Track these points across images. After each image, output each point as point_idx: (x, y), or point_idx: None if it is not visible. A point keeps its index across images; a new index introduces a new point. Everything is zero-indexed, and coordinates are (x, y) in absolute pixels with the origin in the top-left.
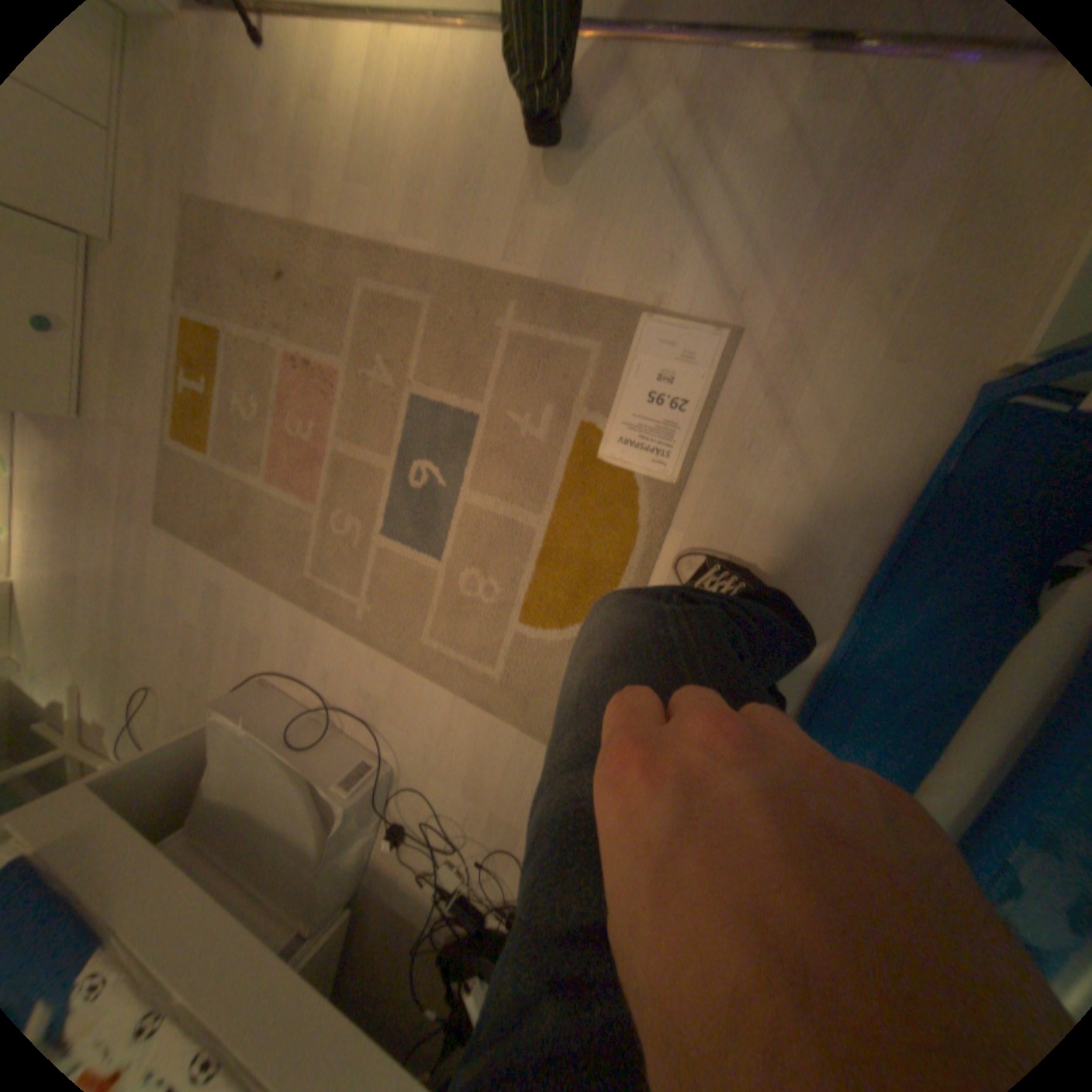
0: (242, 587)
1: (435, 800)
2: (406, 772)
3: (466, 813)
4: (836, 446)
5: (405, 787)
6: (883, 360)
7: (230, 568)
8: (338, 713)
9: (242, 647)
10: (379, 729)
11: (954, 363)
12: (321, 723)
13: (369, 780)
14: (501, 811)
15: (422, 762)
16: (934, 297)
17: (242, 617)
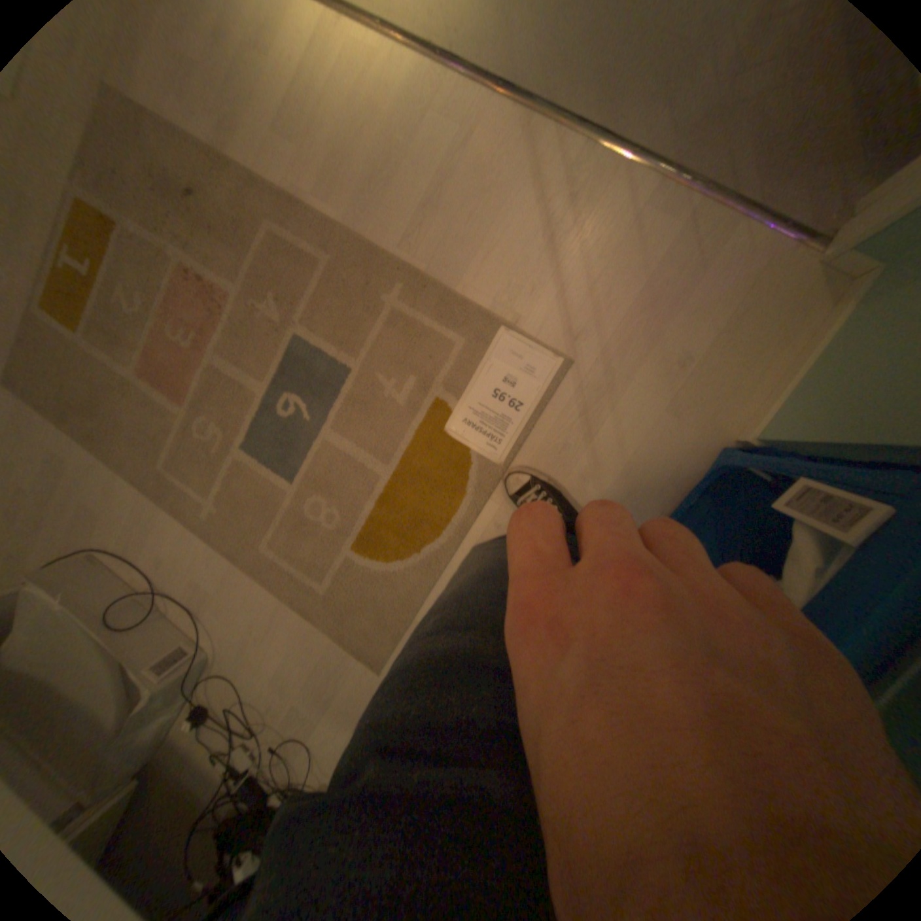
0: (88, 466)
1: (242, 690)
2: (220, 662)
3: (270, 705)
4: (621, 466)
5: (216, 676)
6: (665, 412)
7: (79, 446)
8: (164, 600)
9: (76, 522)
10: (202, 620)
11: (709, 428)
12: (144, 606)
13: (183, 667)
14: (302, 707)
15: (237, 655)
16: (706, 378)
17: (82, 494)
